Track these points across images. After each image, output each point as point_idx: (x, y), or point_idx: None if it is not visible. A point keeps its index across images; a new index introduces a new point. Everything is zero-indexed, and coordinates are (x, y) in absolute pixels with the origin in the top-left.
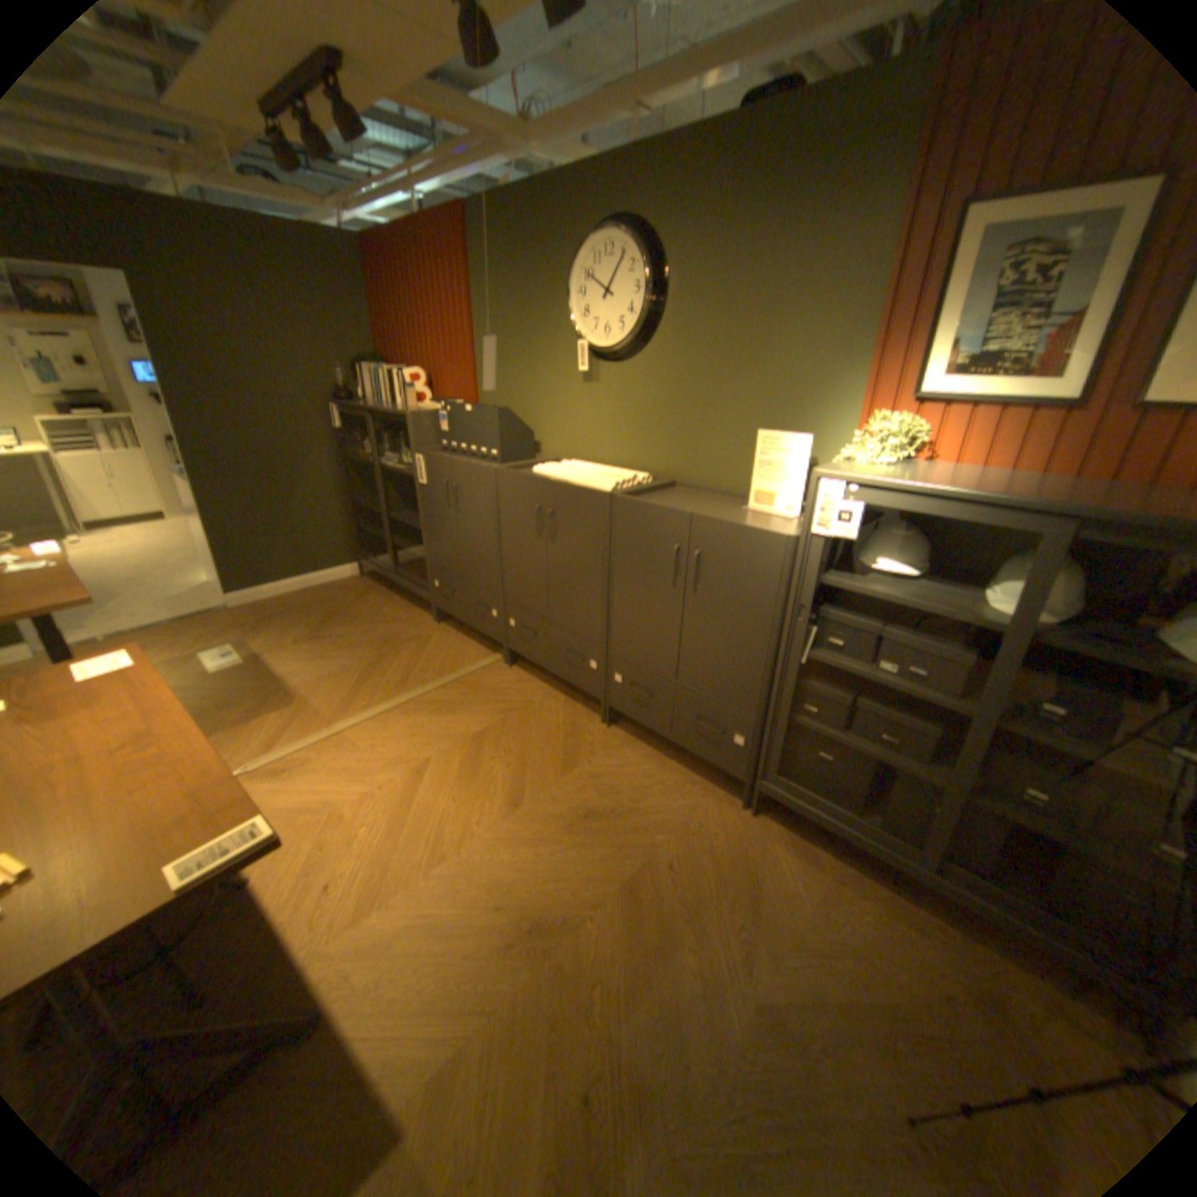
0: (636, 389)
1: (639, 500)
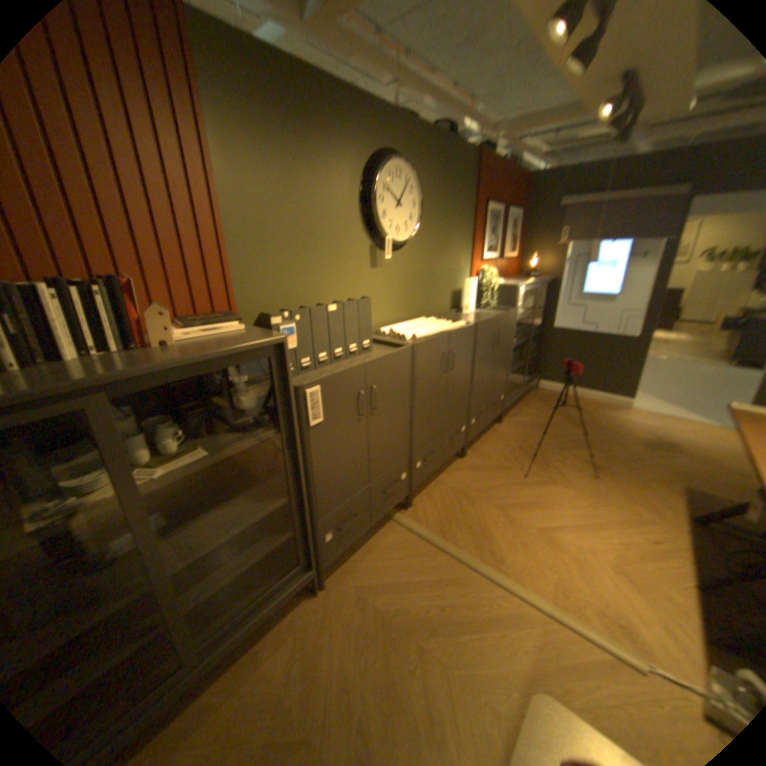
0: (403, 269)
1: (484, 320)
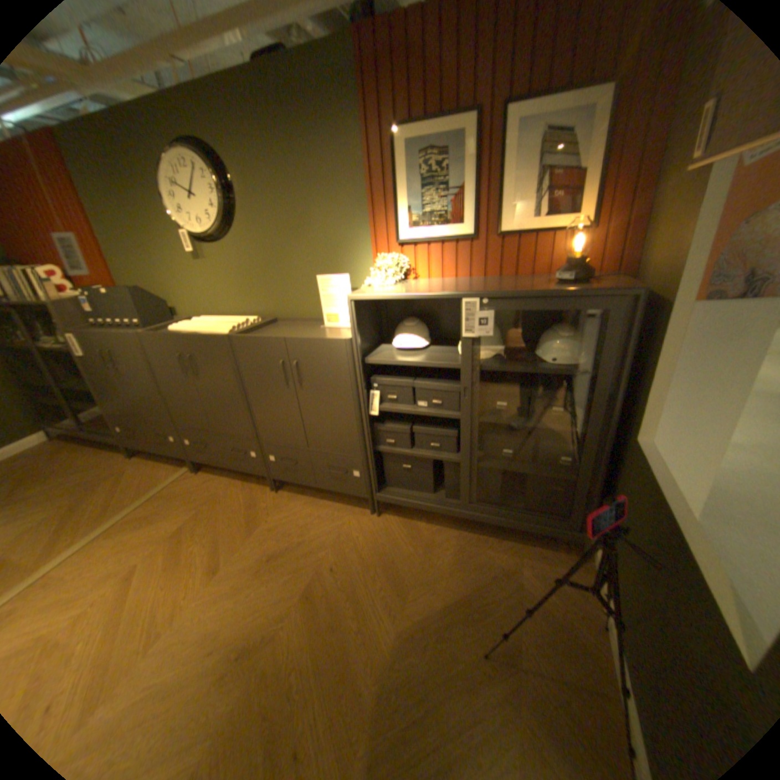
0: (233, 260)
1: (249, 335)
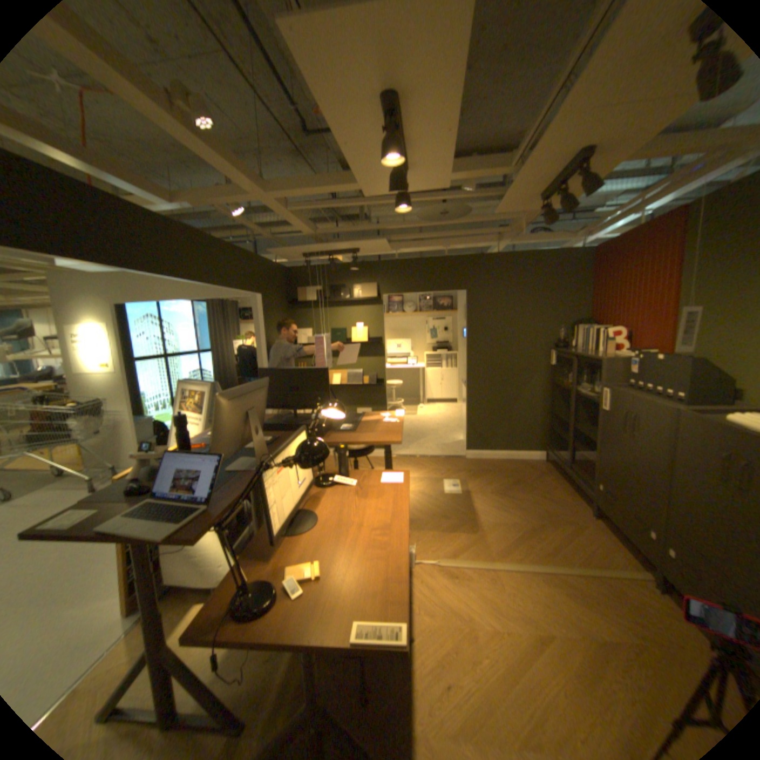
0: None
1: None
